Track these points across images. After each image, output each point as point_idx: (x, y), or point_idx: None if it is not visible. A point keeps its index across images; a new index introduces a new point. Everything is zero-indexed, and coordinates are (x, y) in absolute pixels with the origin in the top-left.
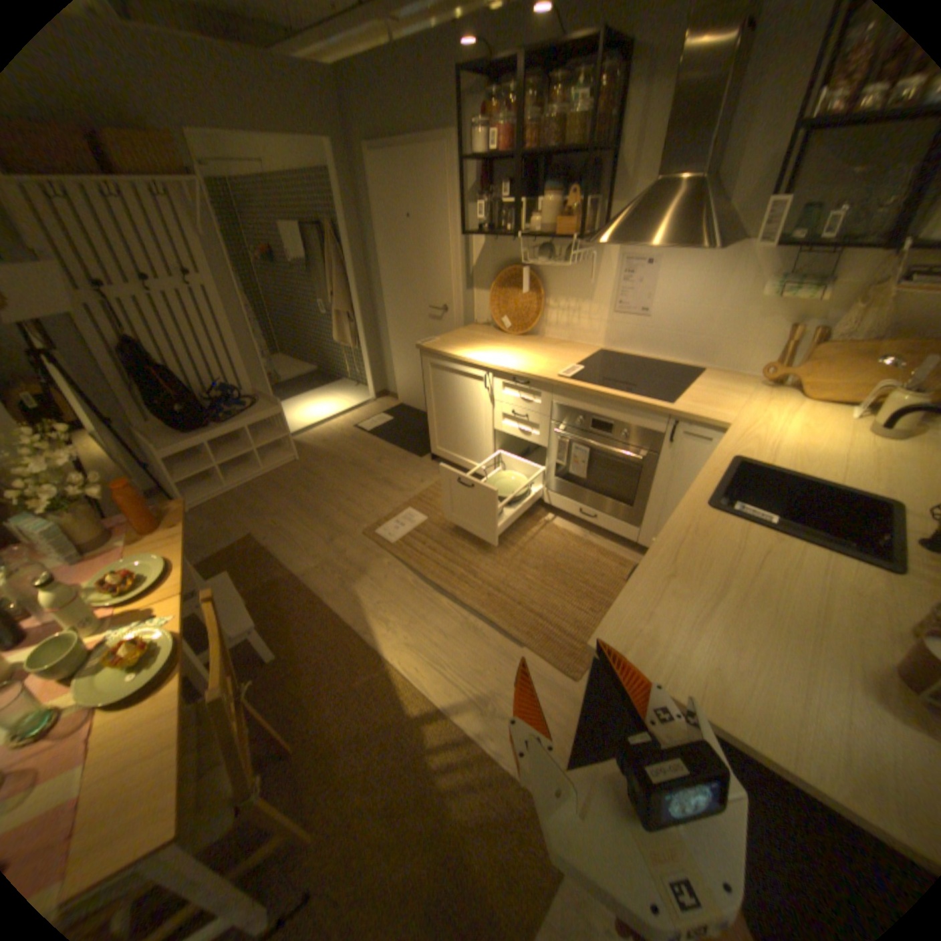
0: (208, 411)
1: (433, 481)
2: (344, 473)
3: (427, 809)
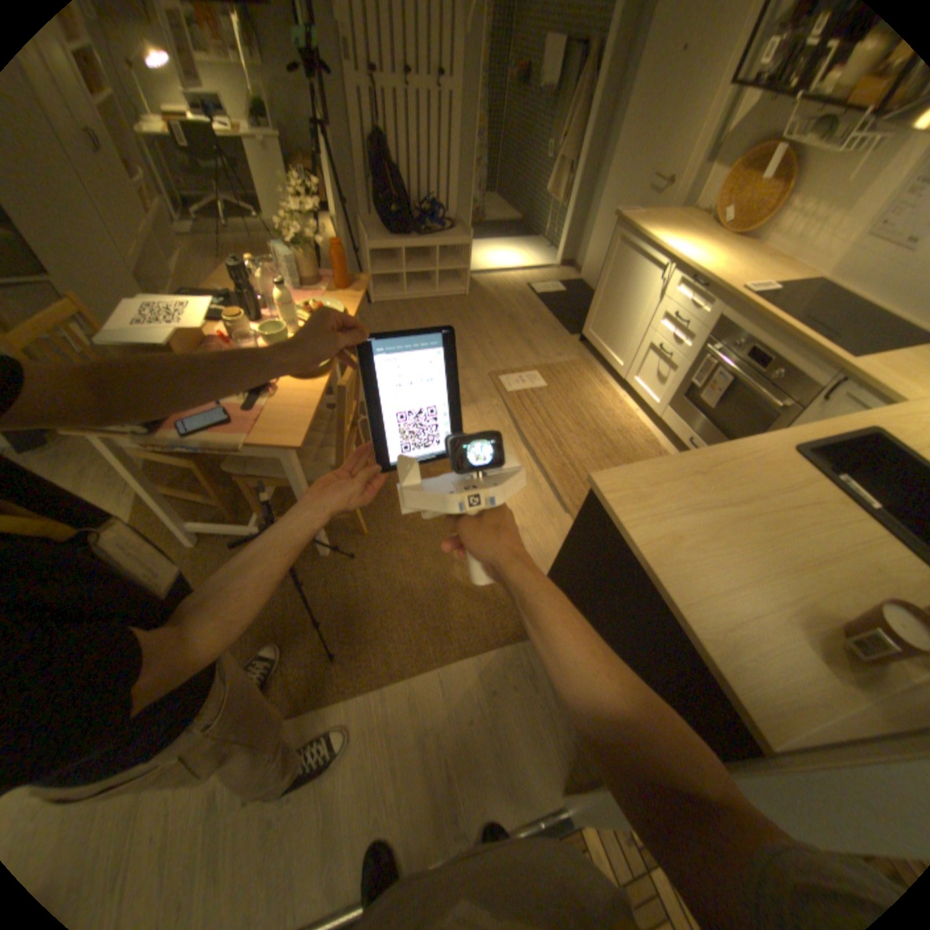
0: (414, 224)
1: (569, 360)
2: (497, 322)
3: (438, 562)
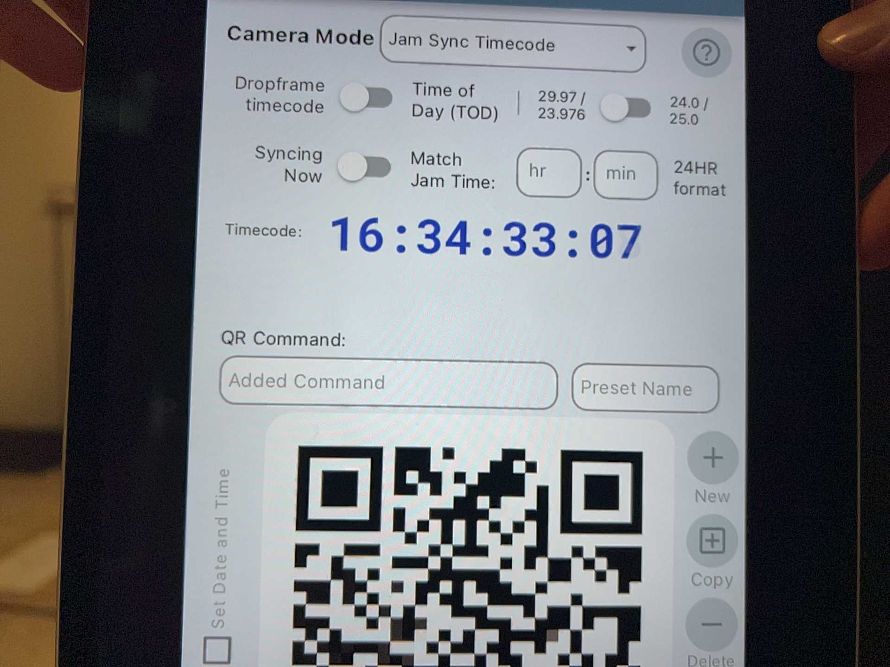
0: None
1: None
2: None
3: None
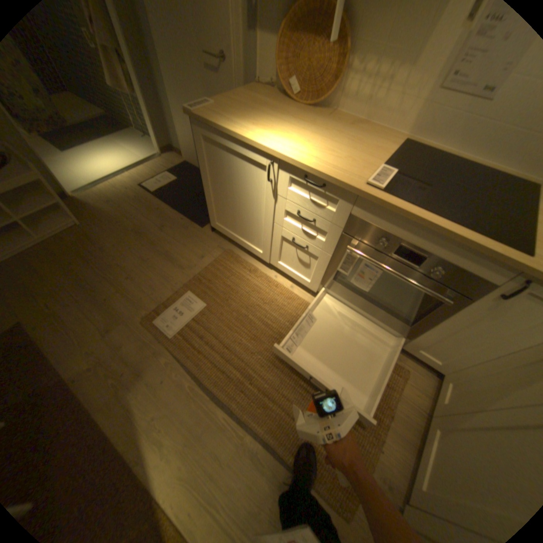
0: None
1: (213, 257)
2: (125, 243)
3: None
